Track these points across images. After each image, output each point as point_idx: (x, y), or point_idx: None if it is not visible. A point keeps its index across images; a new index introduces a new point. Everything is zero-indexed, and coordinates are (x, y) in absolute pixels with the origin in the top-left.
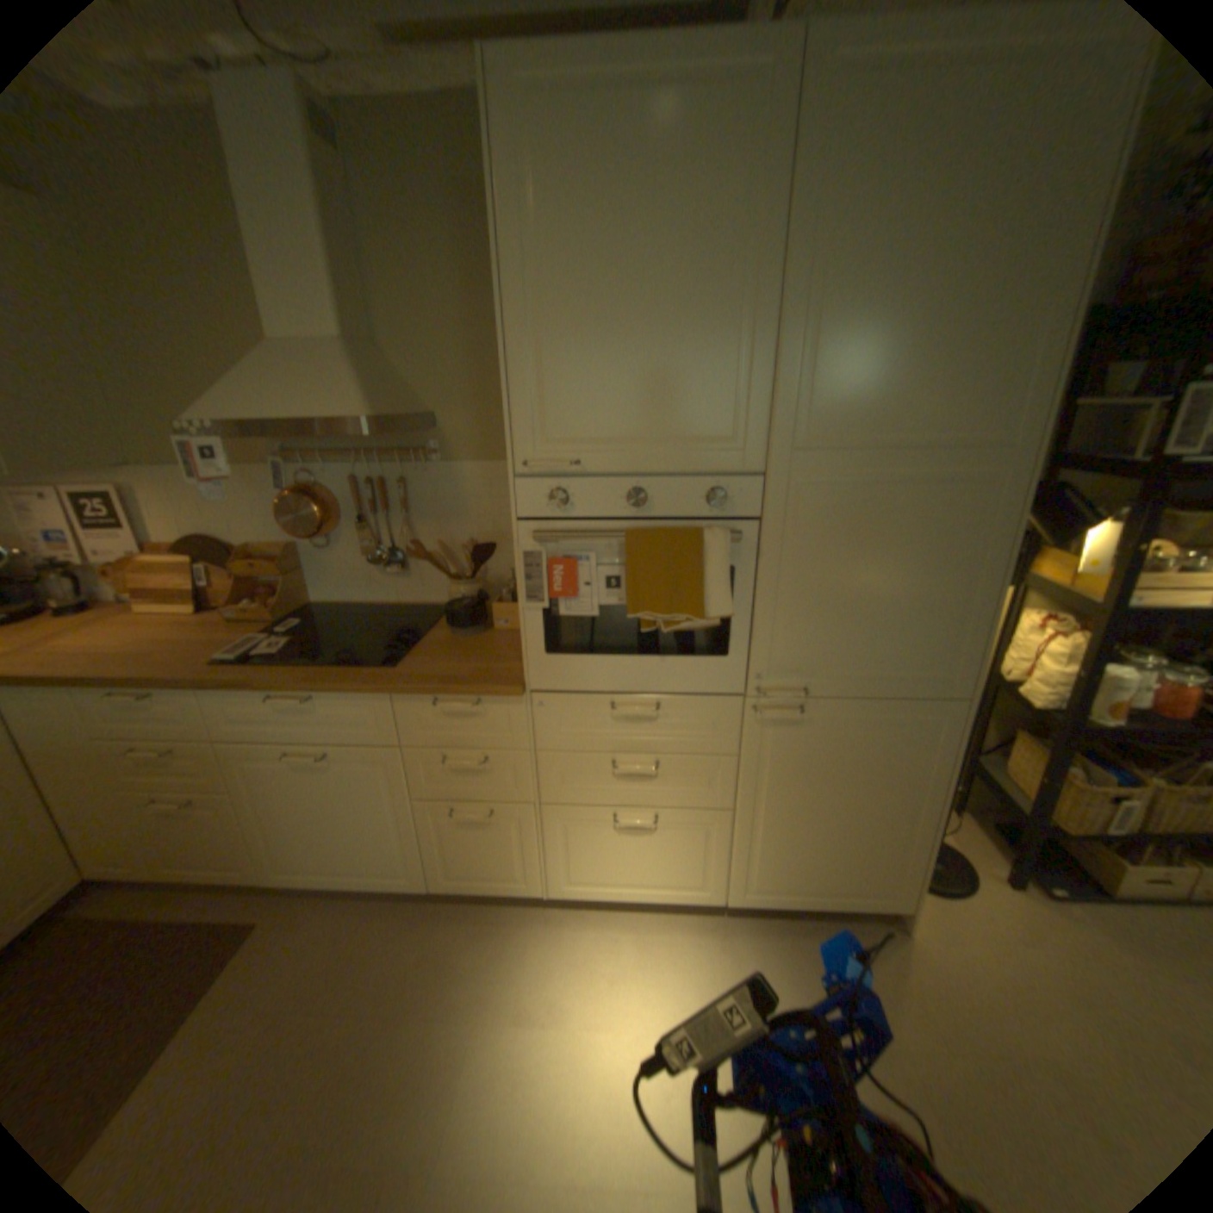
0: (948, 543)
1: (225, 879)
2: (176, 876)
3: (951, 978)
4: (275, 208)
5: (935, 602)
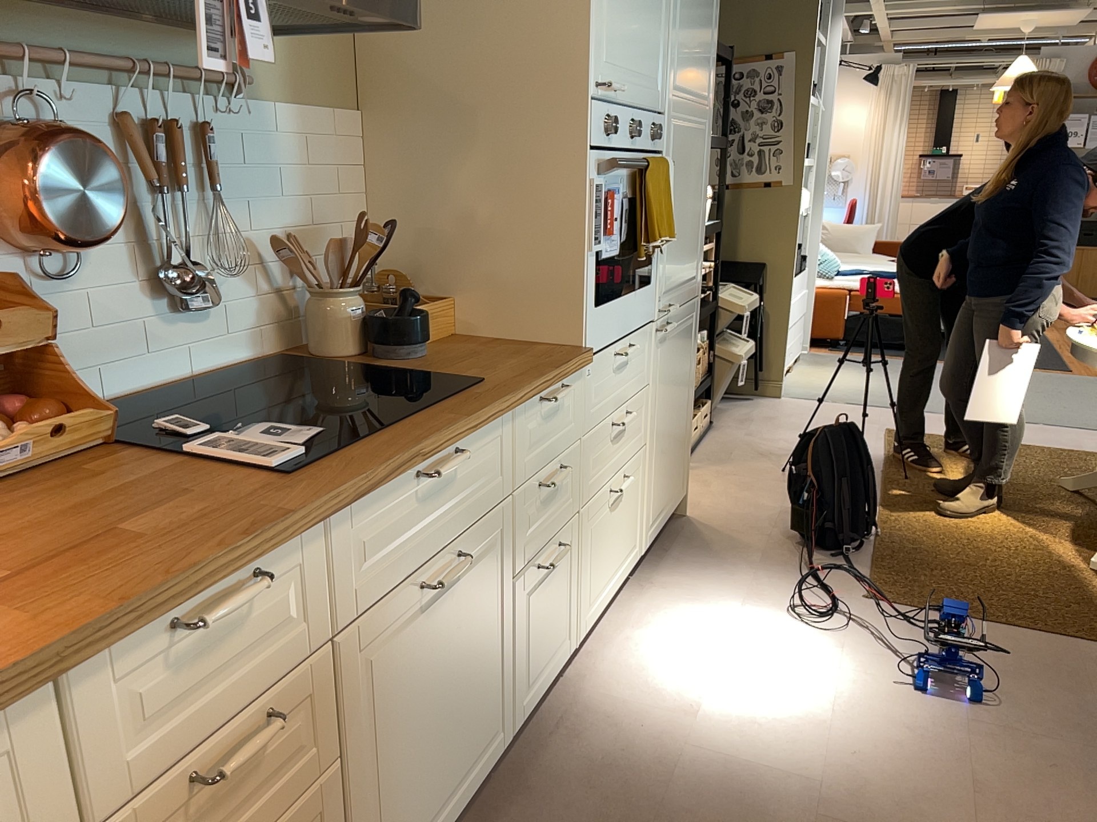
0: (697, 177)
1: None
2: None
3: (719, 515)
4: None
5: (694, 222)
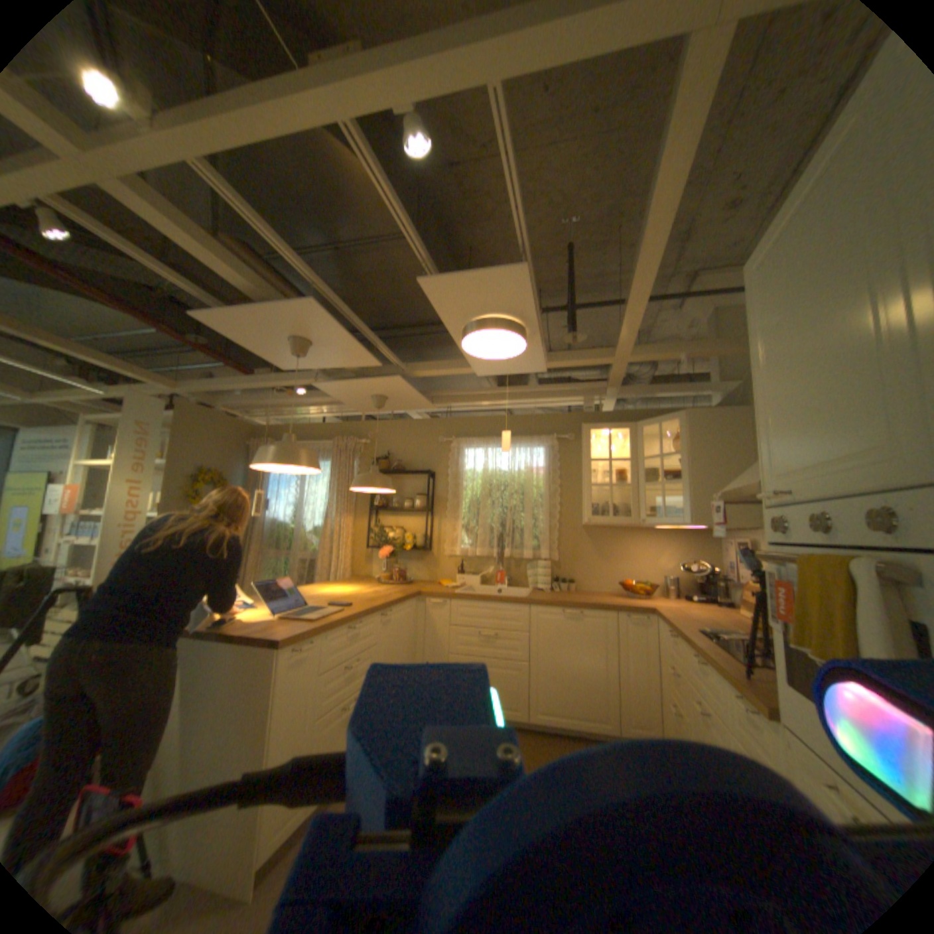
0: None
1: None
2: None
3: None
4: None
5: None
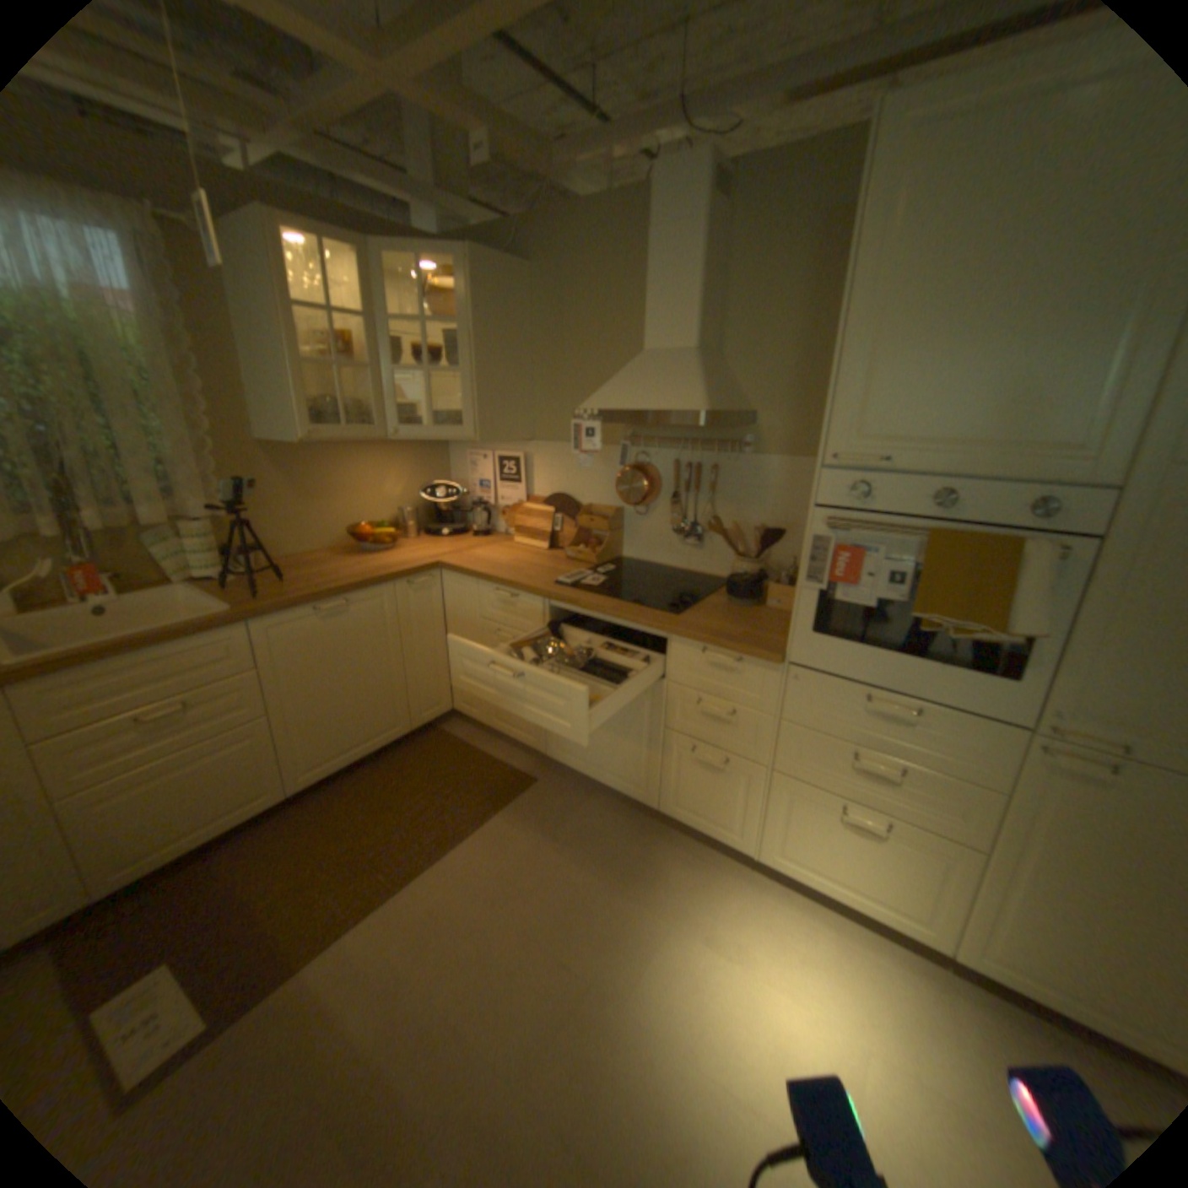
0: None
1: (526, 741)
2: (499, 726)
3: None
4: (673, 252)
5: None
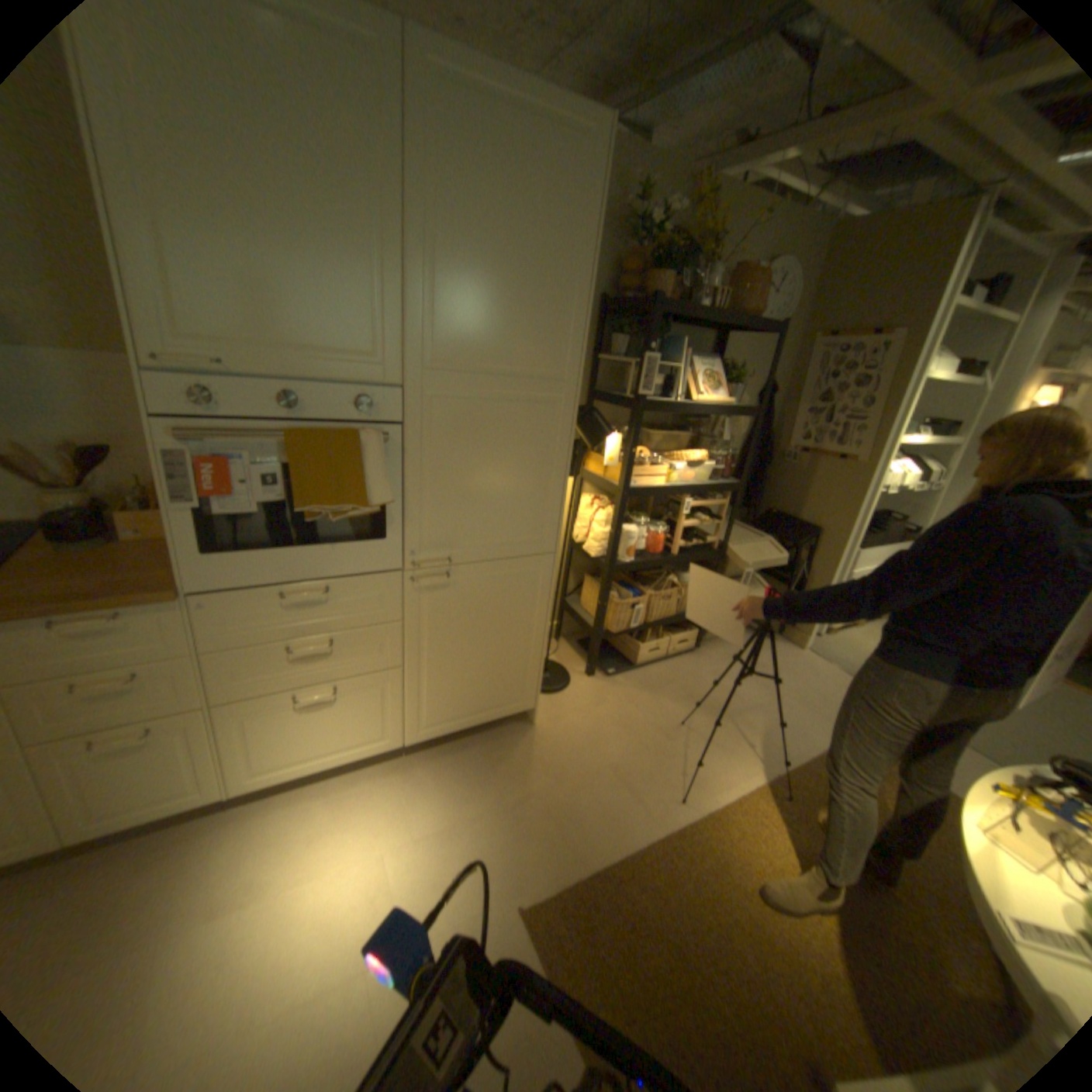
0: (533, 445)
1: None
2: None
3: (557, 741)
4: None
5: (529, 487)
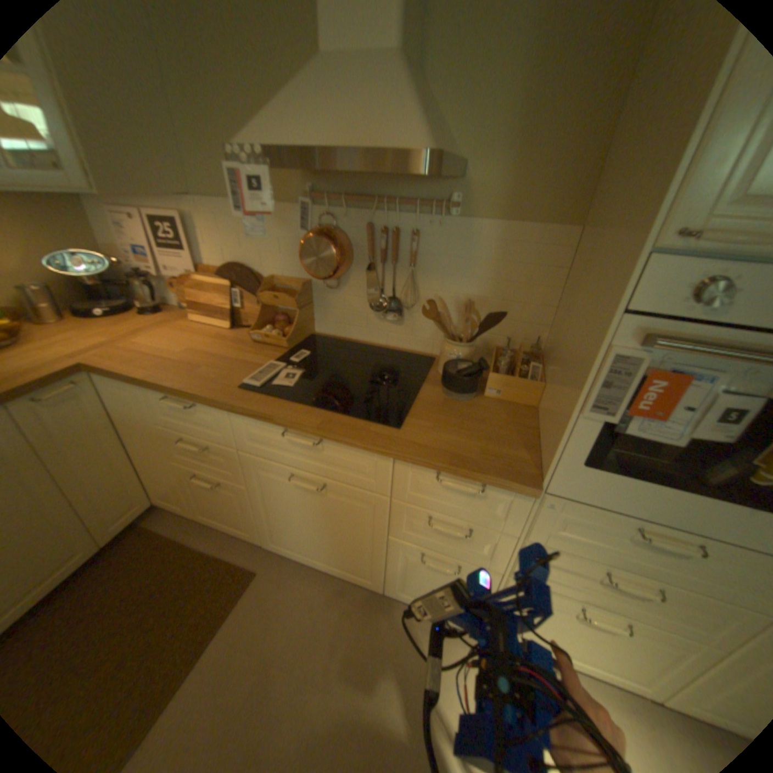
0: None
1: (238, 535)
2: (206, 522)
3: None
4: None
5: None
